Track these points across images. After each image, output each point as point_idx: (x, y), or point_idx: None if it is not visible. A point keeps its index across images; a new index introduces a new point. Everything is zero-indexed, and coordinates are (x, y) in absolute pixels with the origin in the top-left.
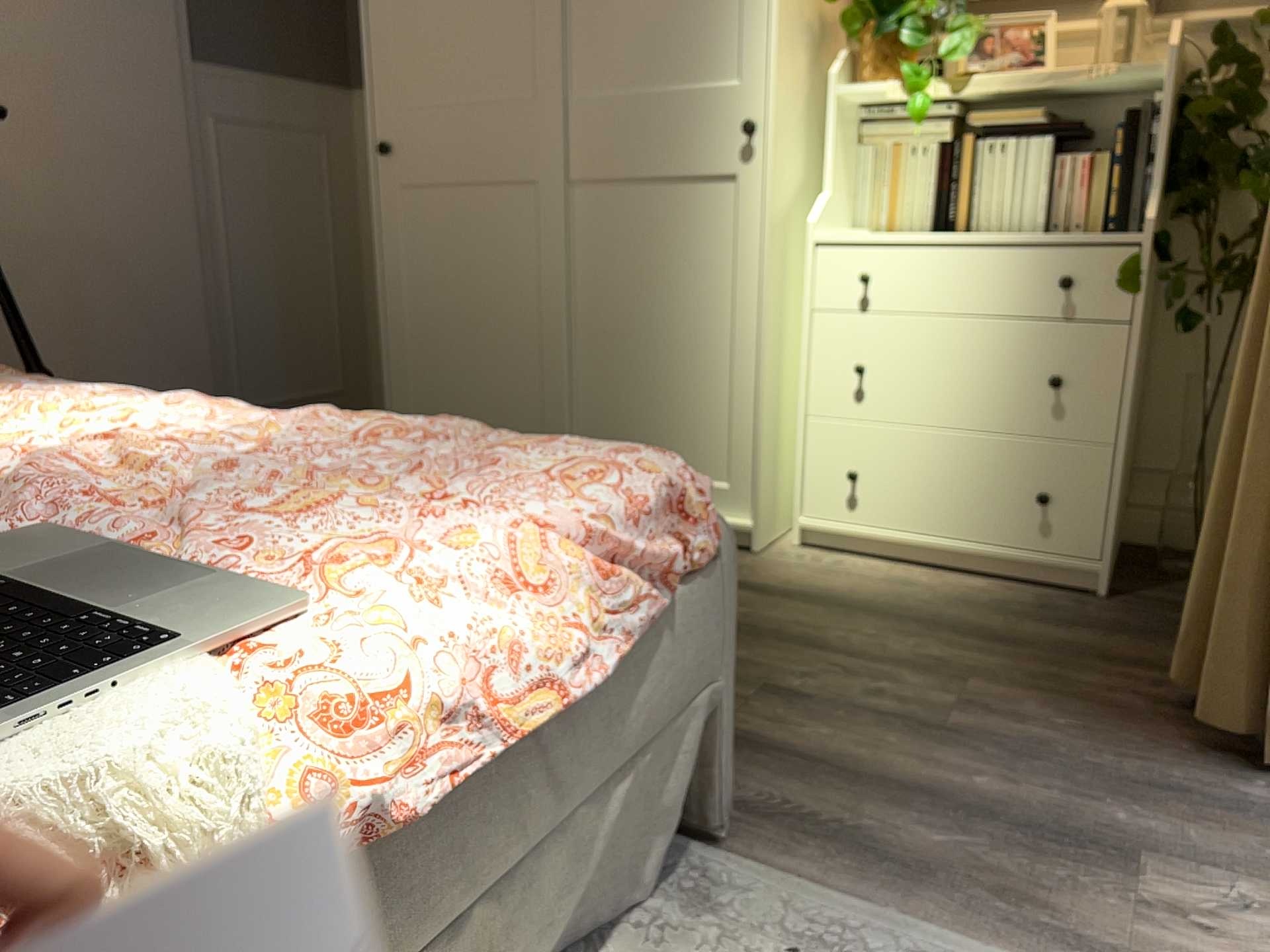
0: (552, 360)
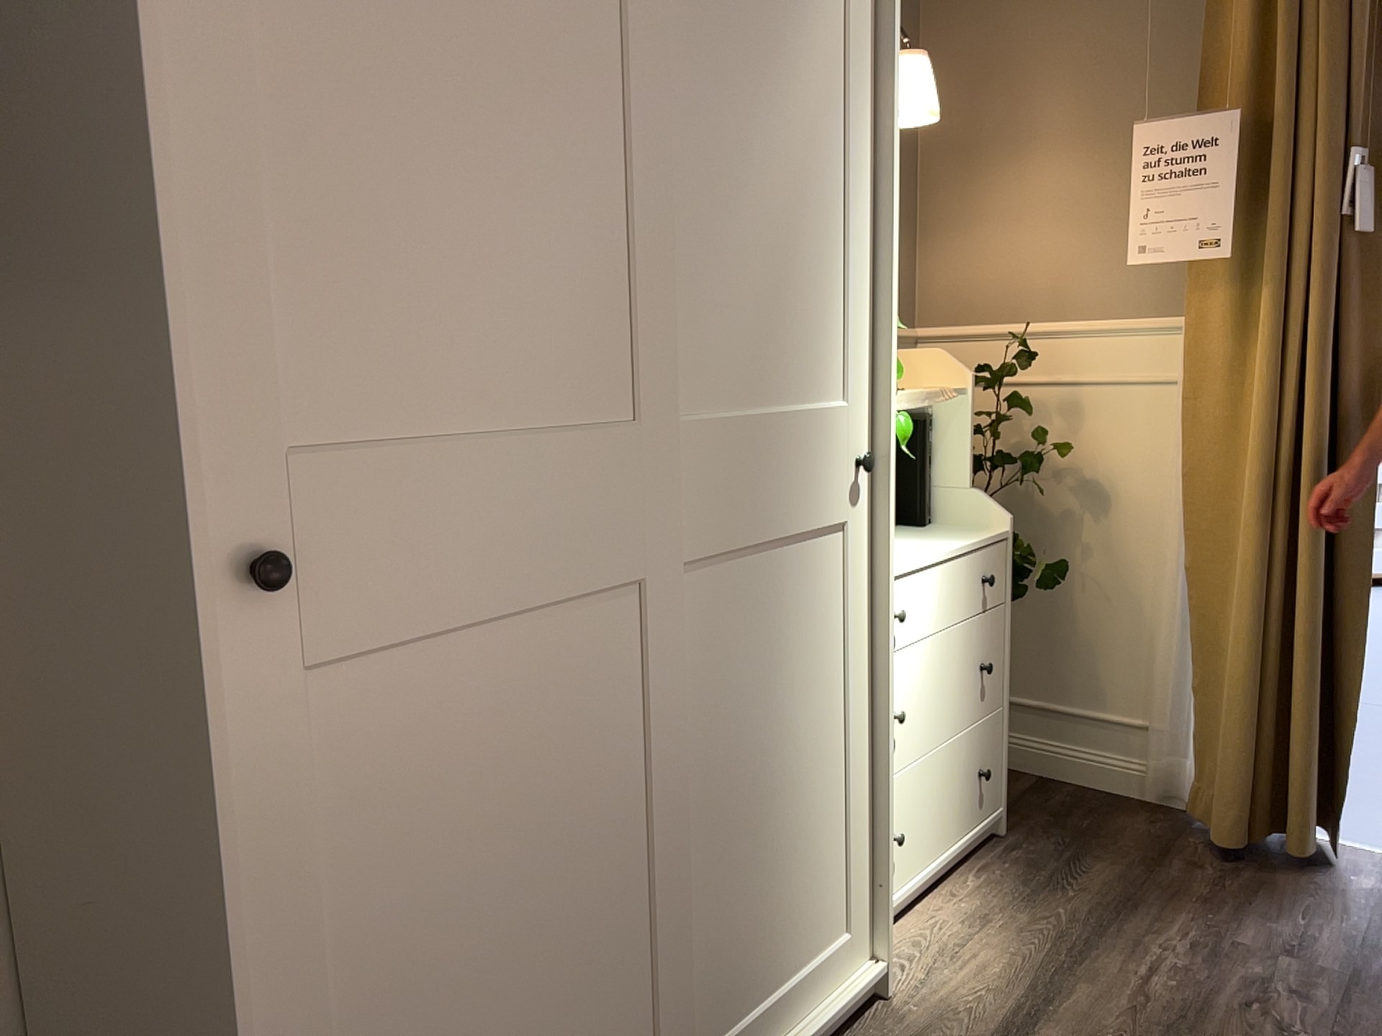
0: (677, 891)
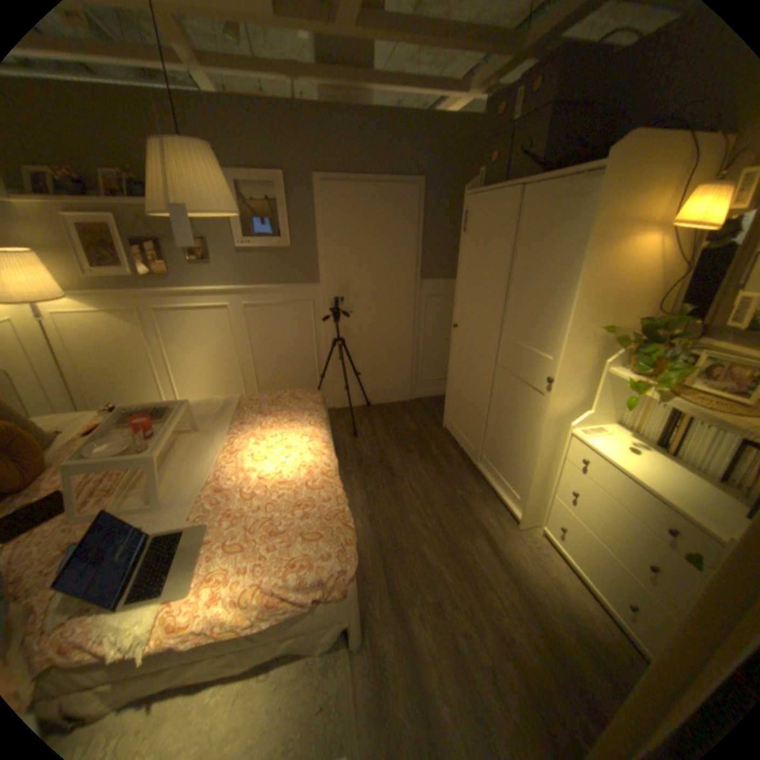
0: (481, 419)
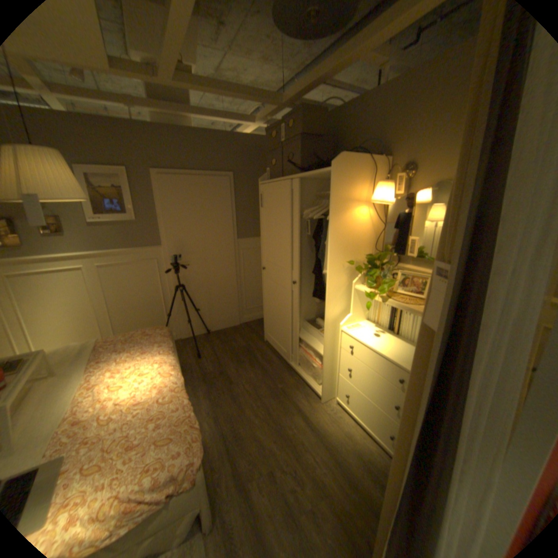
0: (288, 330)
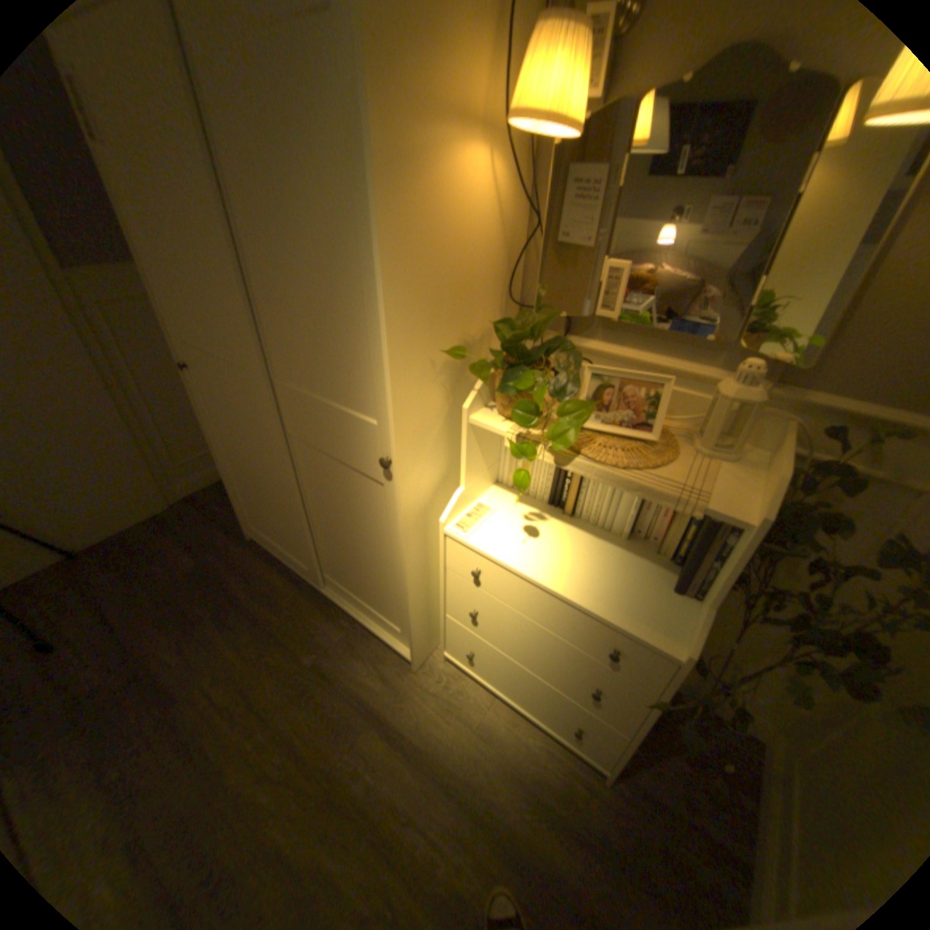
0: (299, 528)
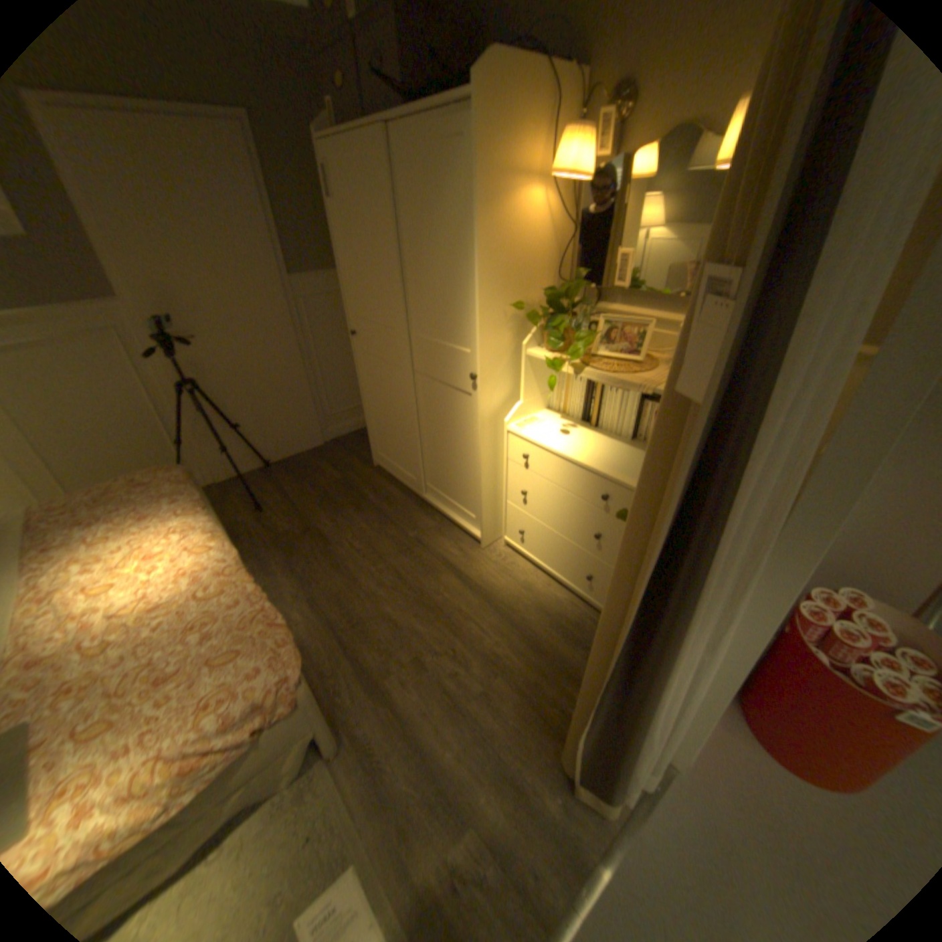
0: (415, 442)
